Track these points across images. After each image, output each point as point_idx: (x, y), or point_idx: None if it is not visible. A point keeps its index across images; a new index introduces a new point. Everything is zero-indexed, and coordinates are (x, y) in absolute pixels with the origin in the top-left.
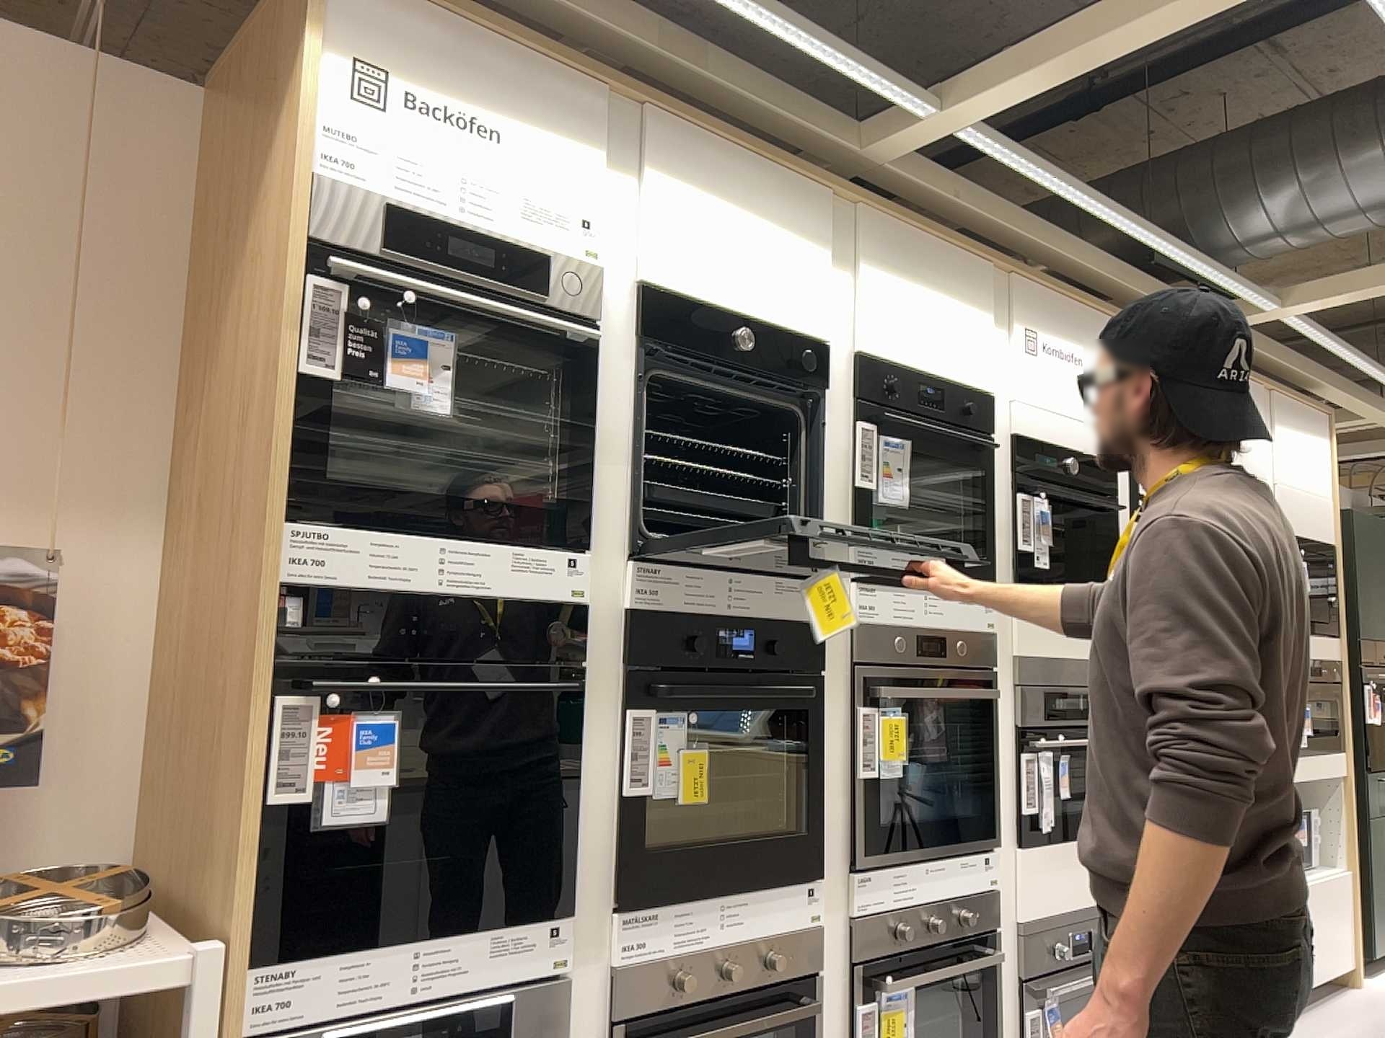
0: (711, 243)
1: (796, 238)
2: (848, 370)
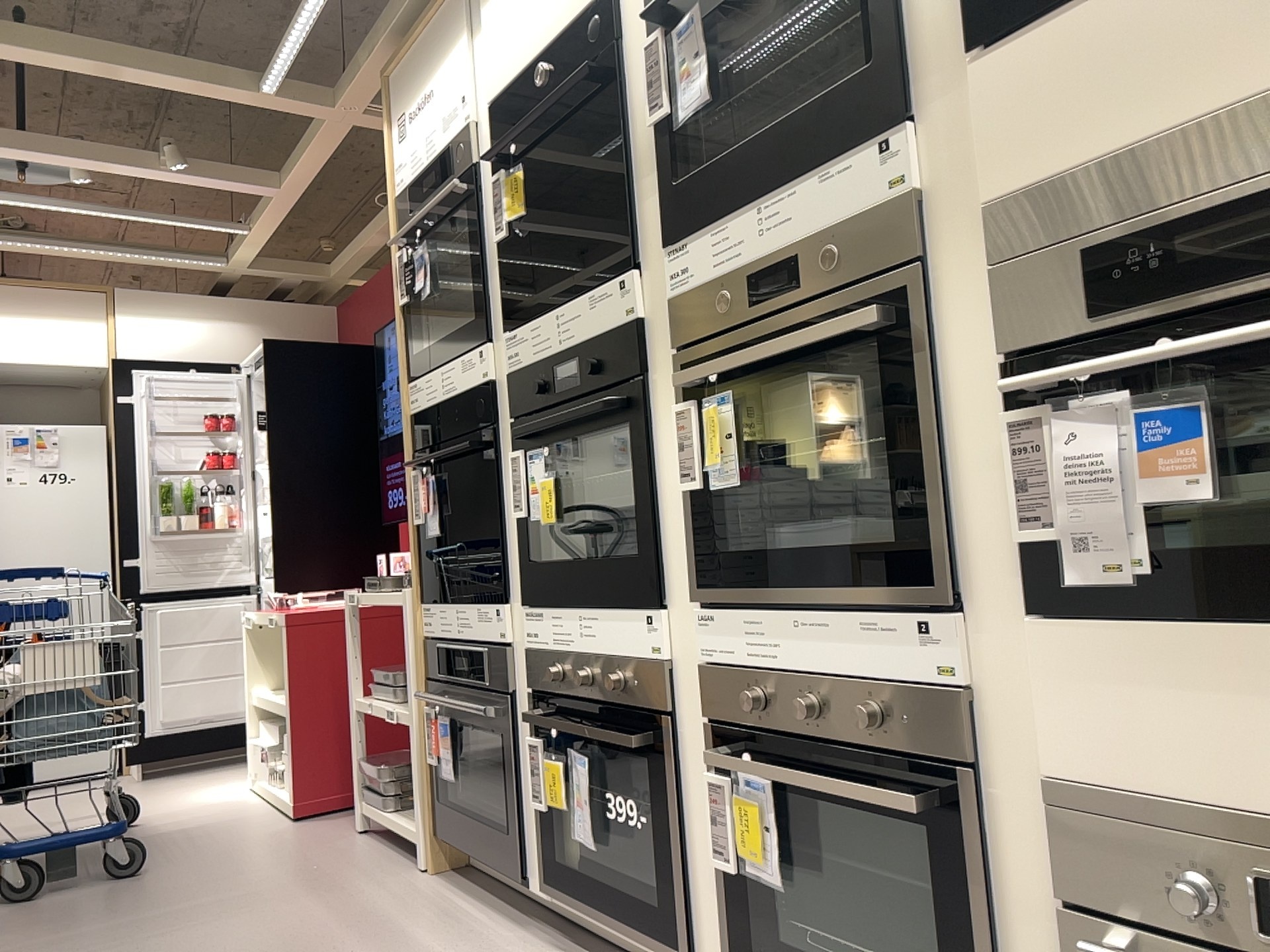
0: (514, 10)
1: None
2: None
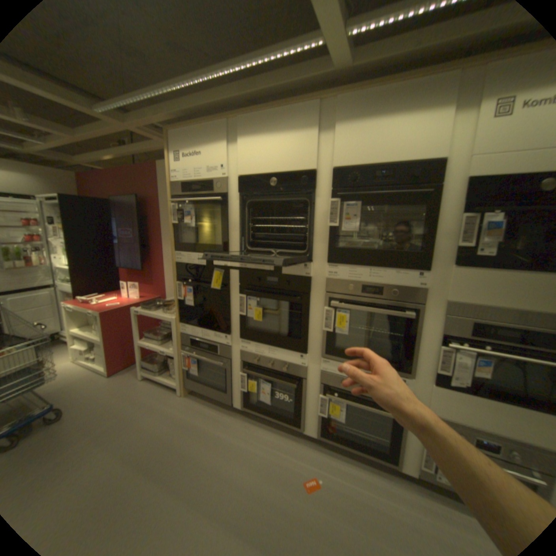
0: (260, 150)
1: (299, 127)
2: (332, 175)
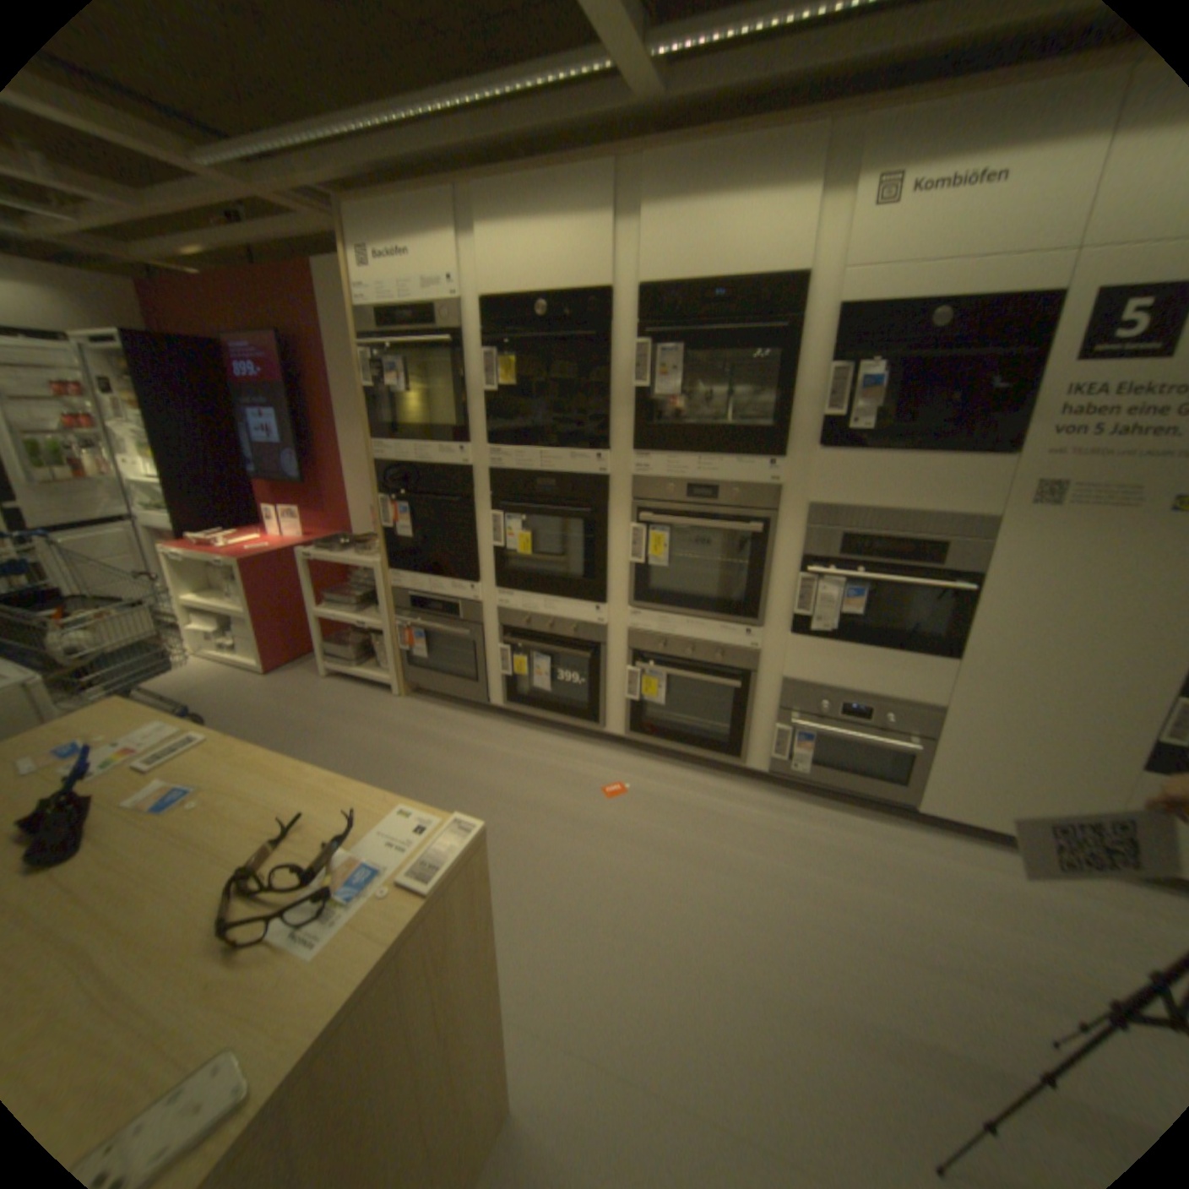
0: (514, 250)
1: (581, 210)
2: (637, 299)
